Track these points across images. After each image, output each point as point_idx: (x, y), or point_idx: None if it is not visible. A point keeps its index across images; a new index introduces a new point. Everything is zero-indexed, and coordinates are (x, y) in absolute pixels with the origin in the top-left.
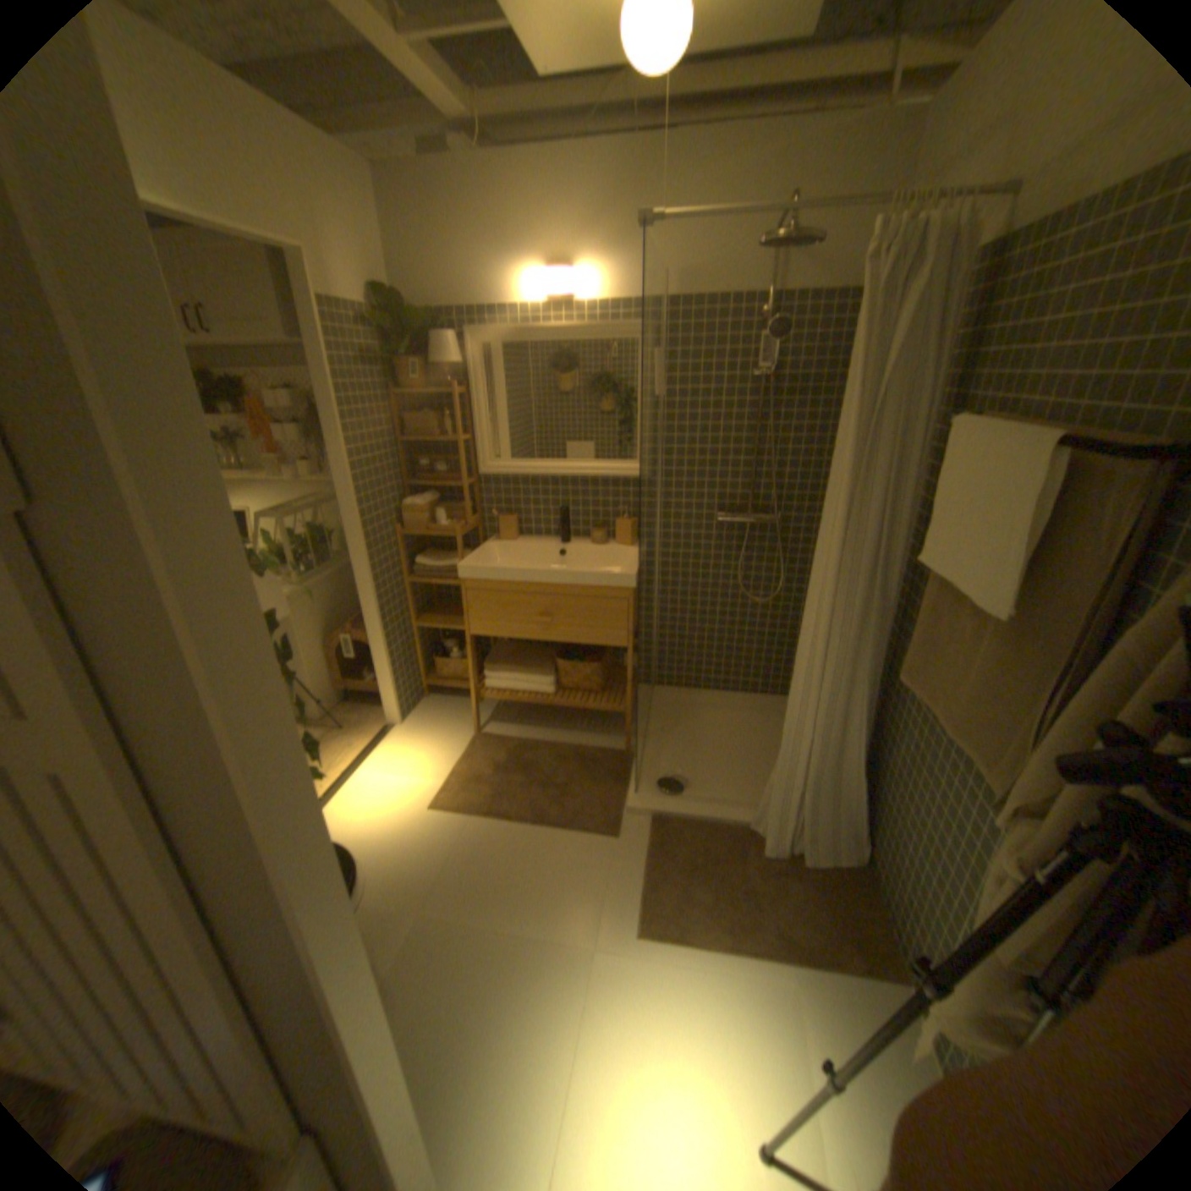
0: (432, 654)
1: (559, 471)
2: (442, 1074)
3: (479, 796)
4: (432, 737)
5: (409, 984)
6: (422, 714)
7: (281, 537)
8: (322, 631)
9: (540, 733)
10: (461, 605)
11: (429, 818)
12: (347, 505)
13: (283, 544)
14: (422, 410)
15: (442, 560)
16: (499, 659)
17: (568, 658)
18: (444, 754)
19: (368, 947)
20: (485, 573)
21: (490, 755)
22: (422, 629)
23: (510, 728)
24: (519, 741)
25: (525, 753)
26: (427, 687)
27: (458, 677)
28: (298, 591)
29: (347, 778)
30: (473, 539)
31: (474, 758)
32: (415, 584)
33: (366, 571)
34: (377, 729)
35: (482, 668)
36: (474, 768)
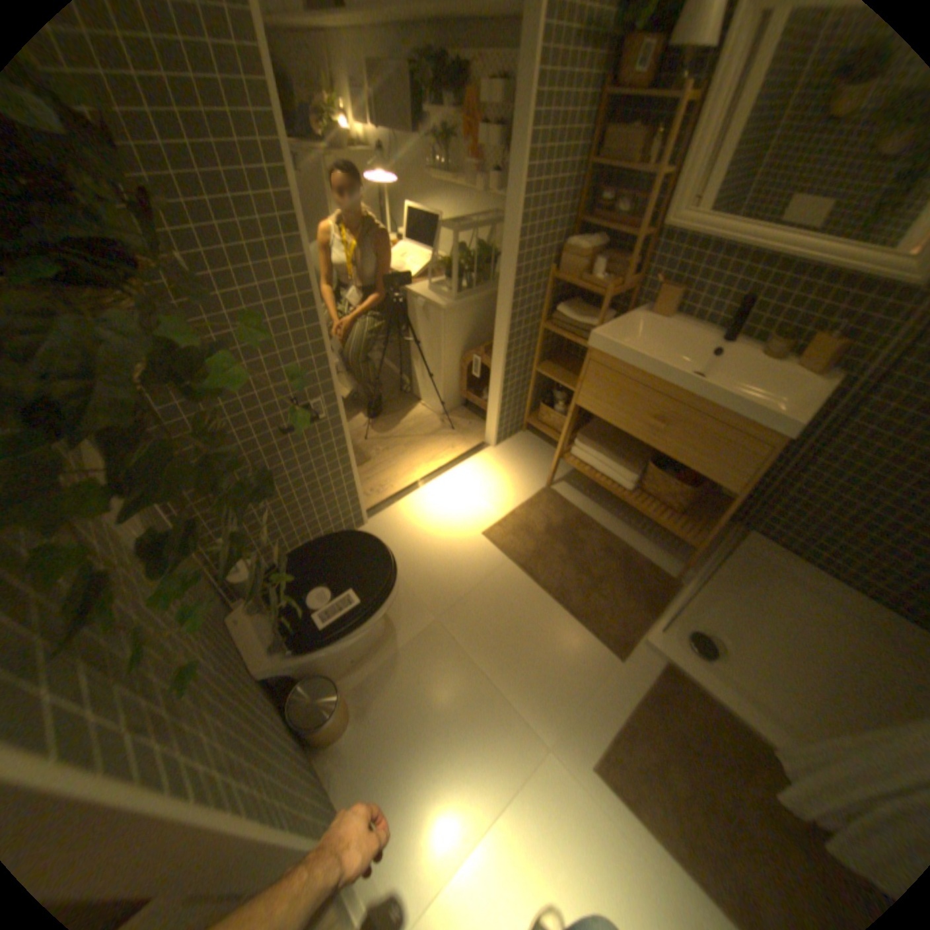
0: (540, 397)
1: (772, 245)
2: (400, 752)
3: (522, 545)
4: (509, 471)
5: (409, 667)
6: (511, 445)
7: (452, 250)
8: (461, 346)
9: (599, 515)
10: (580, 366)
11: (477, 542)
12: (508, 233)
13: (452, 257)
14: (630, 122)
15: (579, 316)
16: (592, 433)
17: (662, 462)
18: (512, 491)
19: (397, 618)
20: (615, 349)
21: (547, 513)
22: (538, 373)
23: (575, 496)
24: (577, 512)
25: (577, 527)
26: (524, 423)
27: (551, 429)
28: (451, 306)
29: (438, 474)
30: (621, 301)
31: (533, 508)
32: (547, 330)
33: (505, 308)
34: (474, 442)
35: (573, 434)
36: (529, 517)
